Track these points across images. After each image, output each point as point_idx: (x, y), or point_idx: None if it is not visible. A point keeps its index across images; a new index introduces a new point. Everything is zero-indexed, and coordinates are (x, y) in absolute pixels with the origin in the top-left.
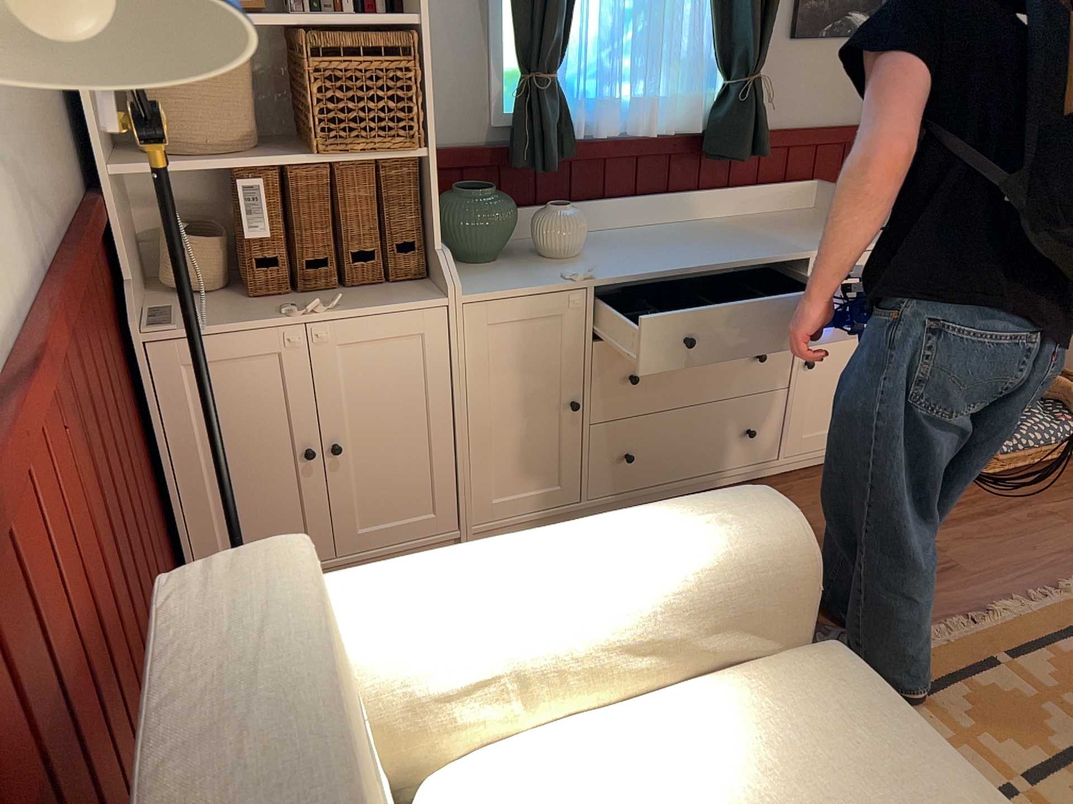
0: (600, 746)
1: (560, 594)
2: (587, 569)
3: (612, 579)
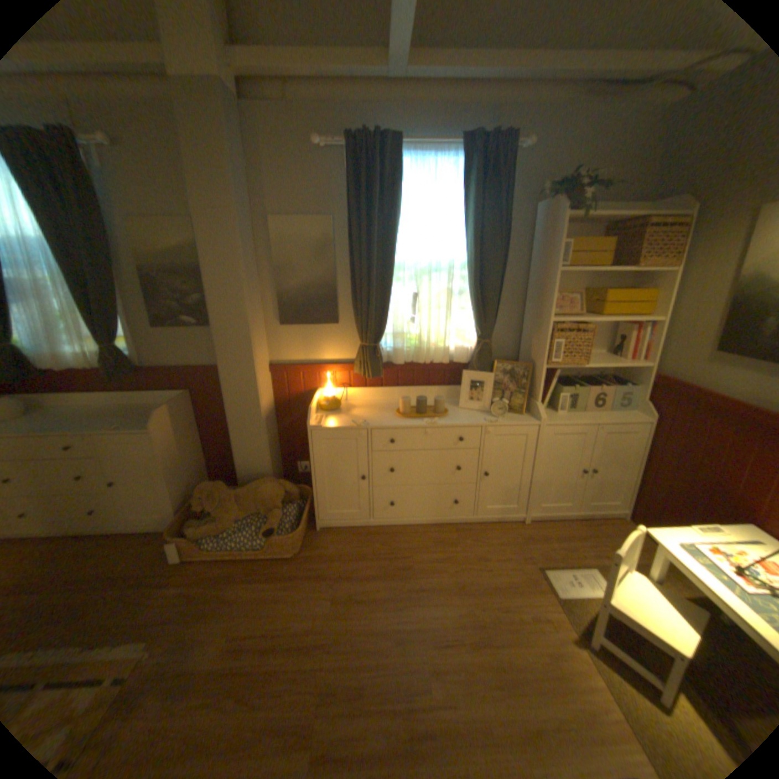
0: None
1: None
2: None
3: None
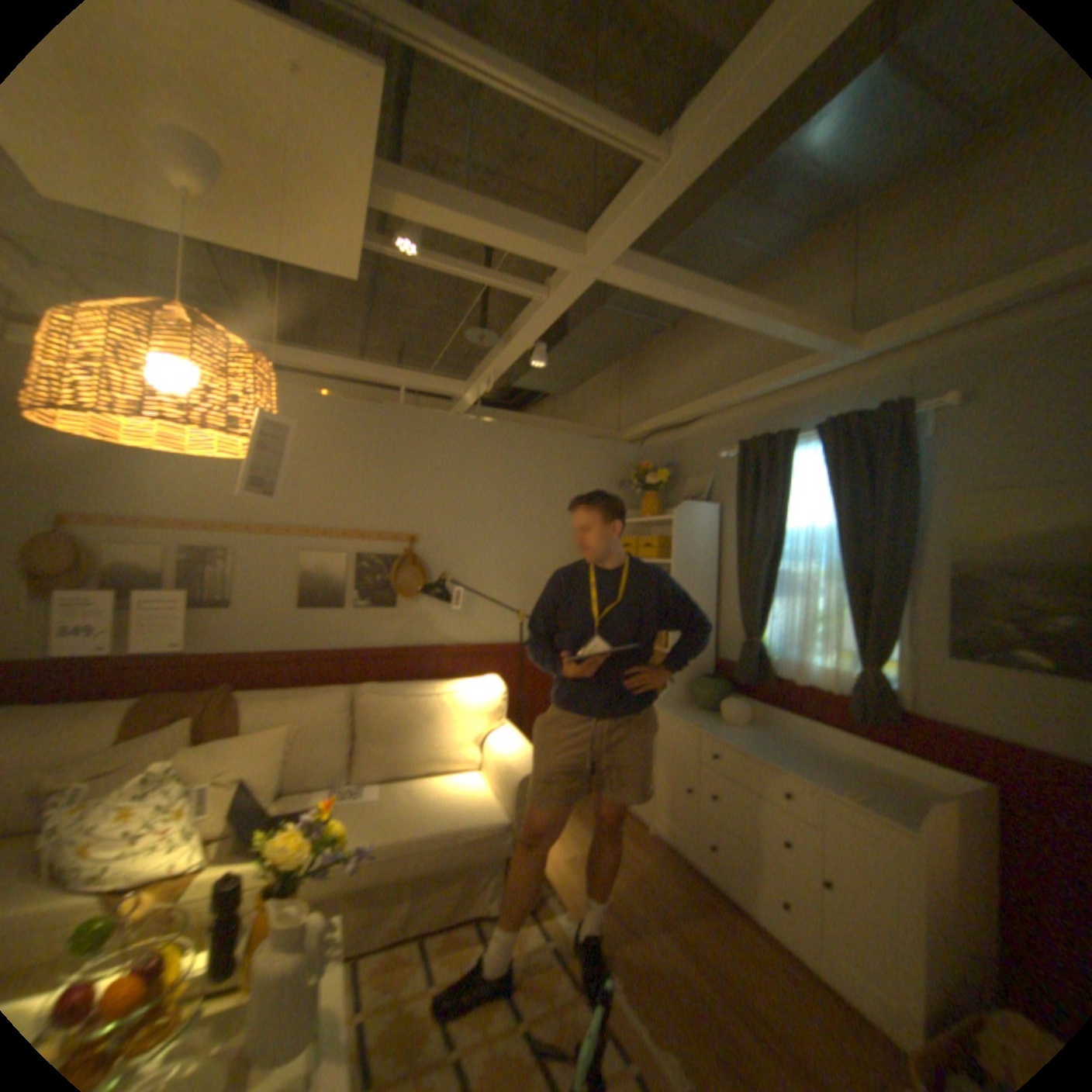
0: (472, 780)
1: (497, 743)
2: (505, 745)
3: (502, 749)
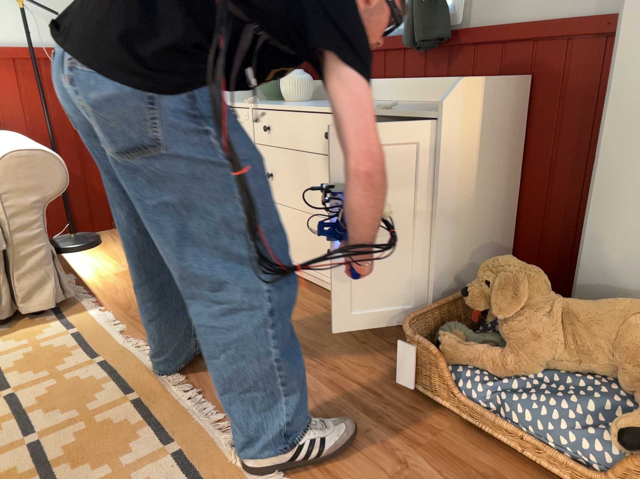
0: None
1: None
2: None
3: None
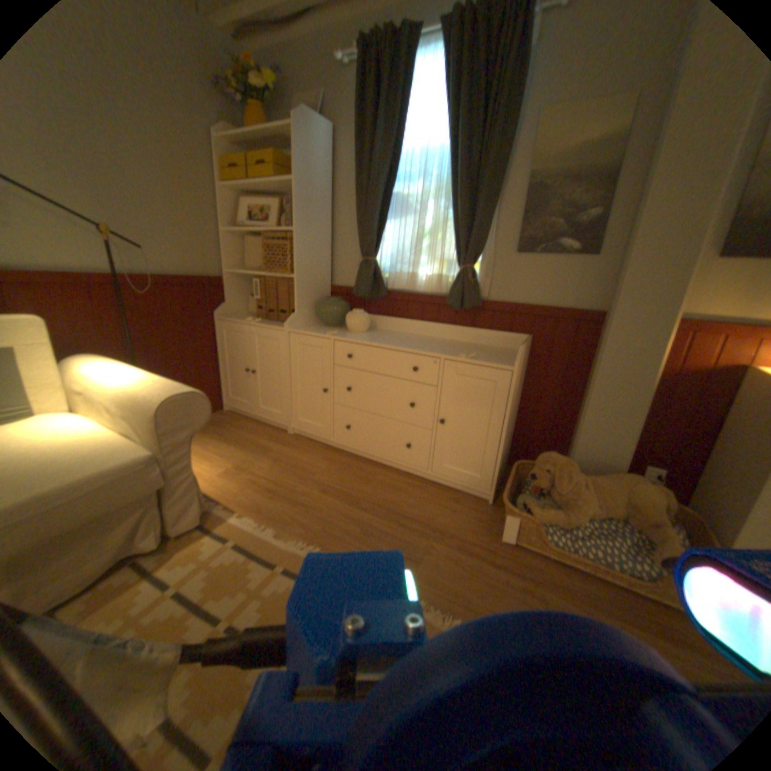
0: (78, 426)
1: (107, 379)
2: (119, 377)
3: (117, 382)
